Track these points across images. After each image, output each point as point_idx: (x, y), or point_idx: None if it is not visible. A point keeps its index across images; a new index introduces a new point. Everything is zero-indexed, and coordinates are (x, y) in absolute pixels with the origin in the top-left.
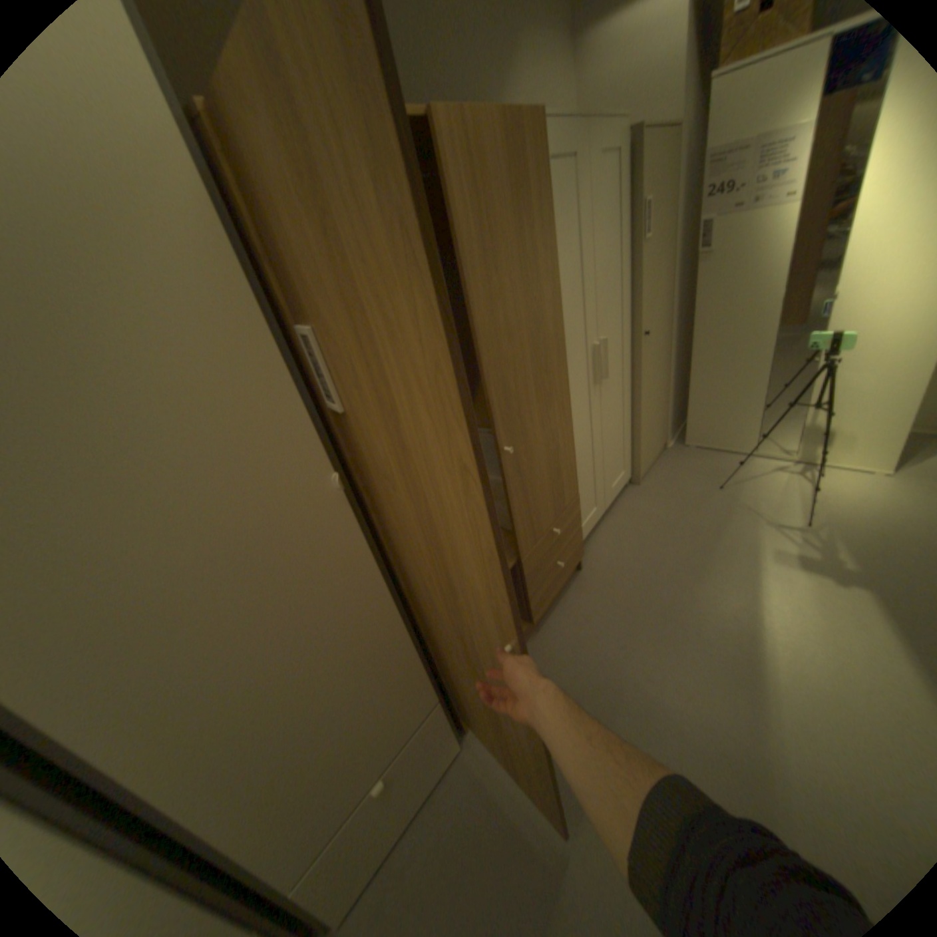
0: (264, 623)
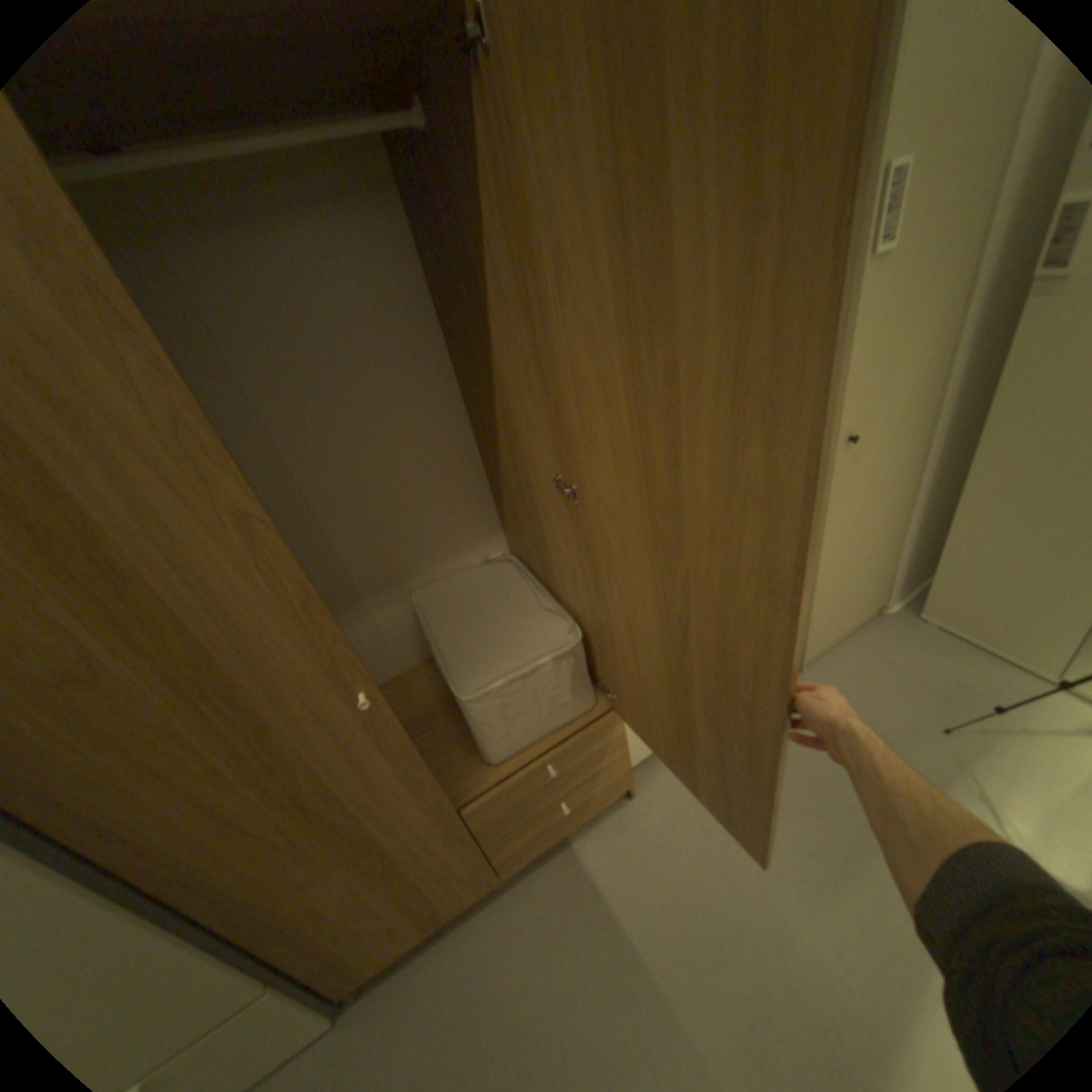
0: None
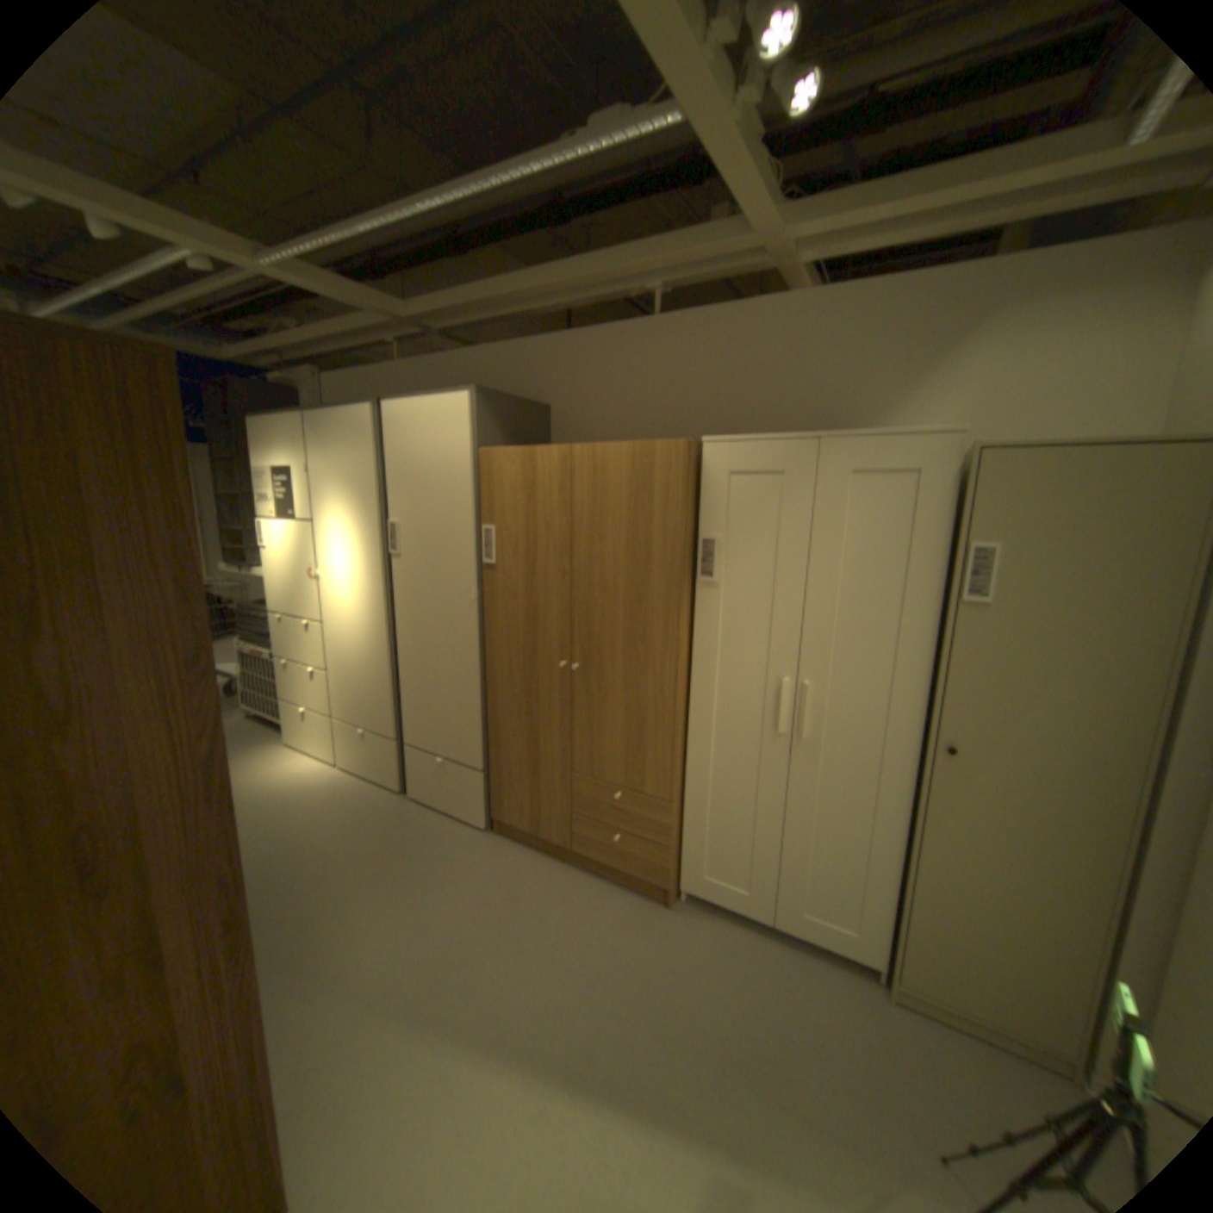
0: (437, 626)
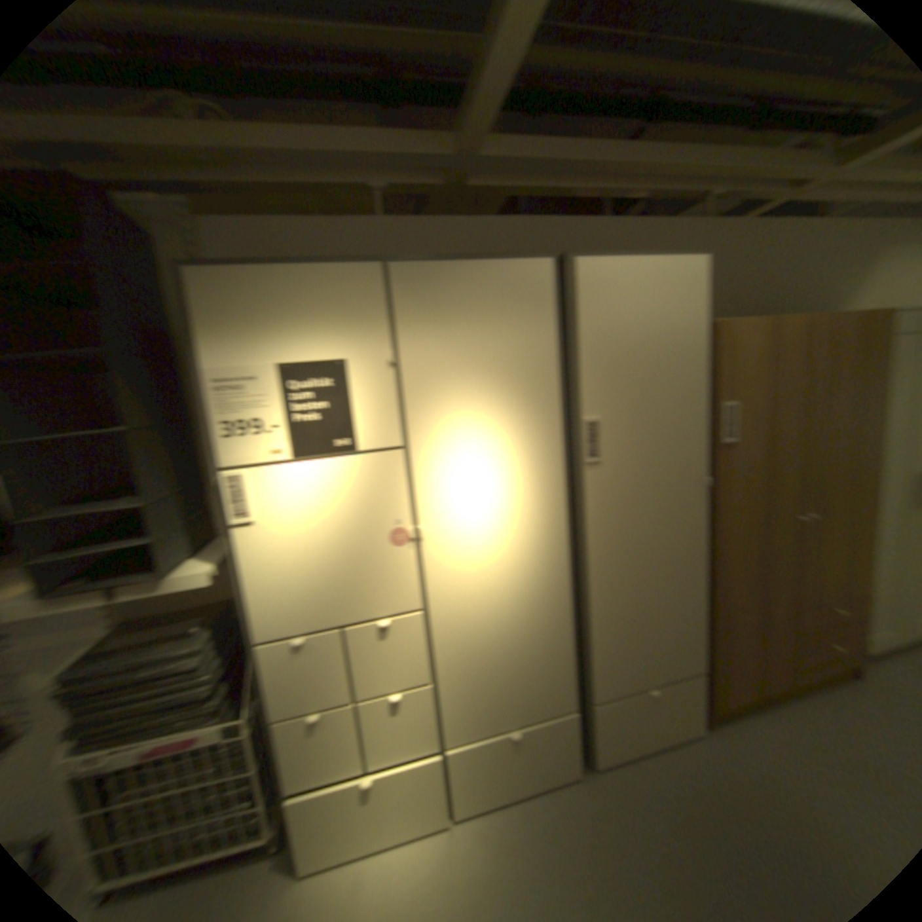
0: (651, 535)
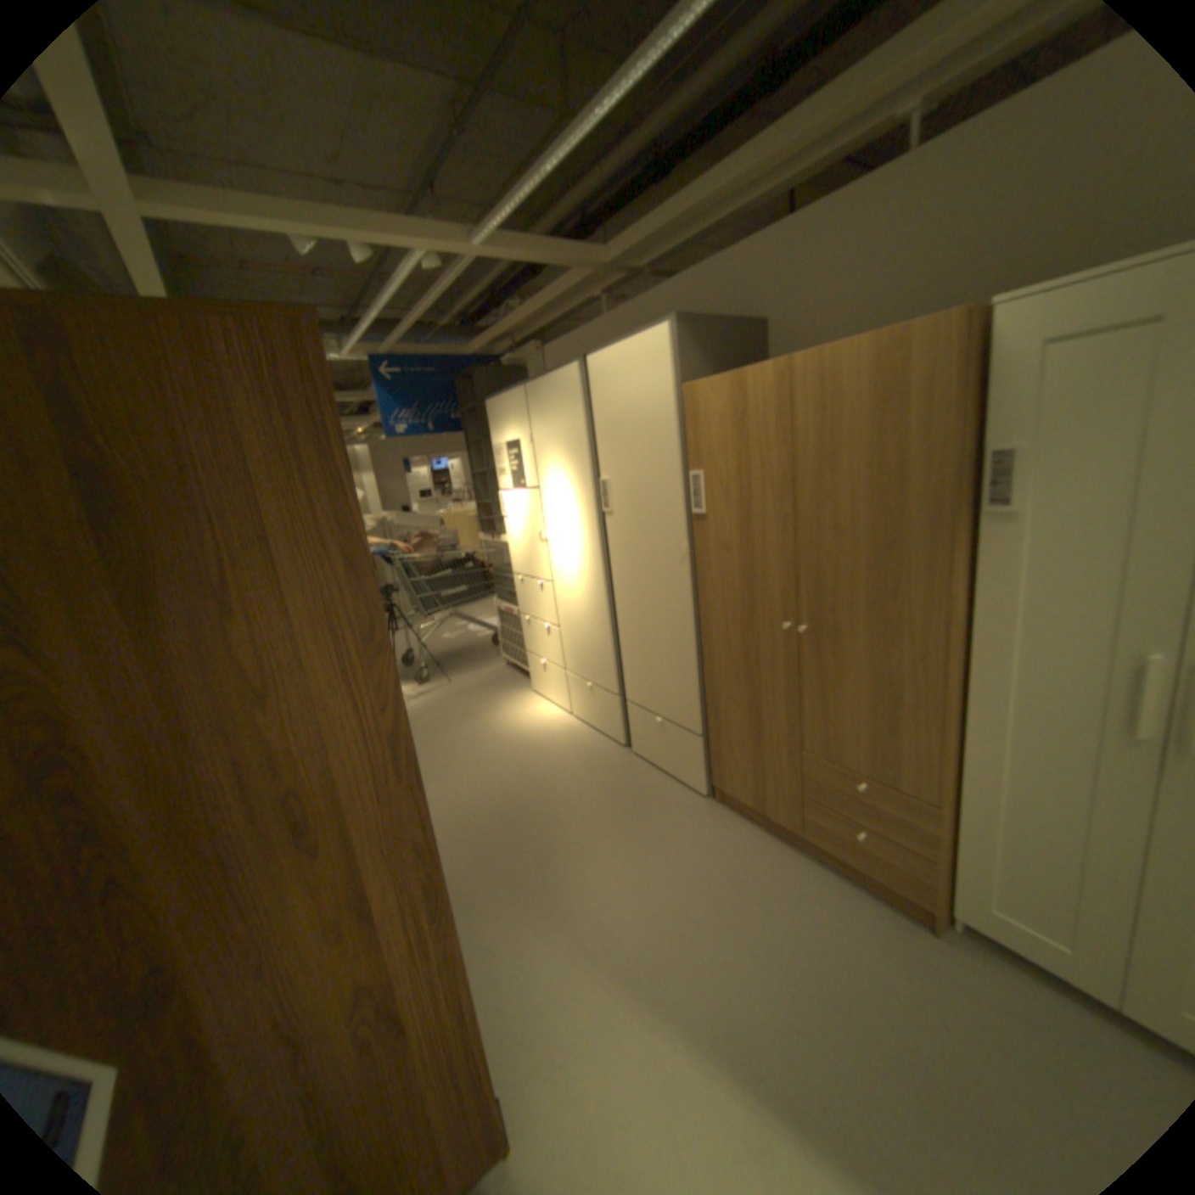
0: (649, 584)
